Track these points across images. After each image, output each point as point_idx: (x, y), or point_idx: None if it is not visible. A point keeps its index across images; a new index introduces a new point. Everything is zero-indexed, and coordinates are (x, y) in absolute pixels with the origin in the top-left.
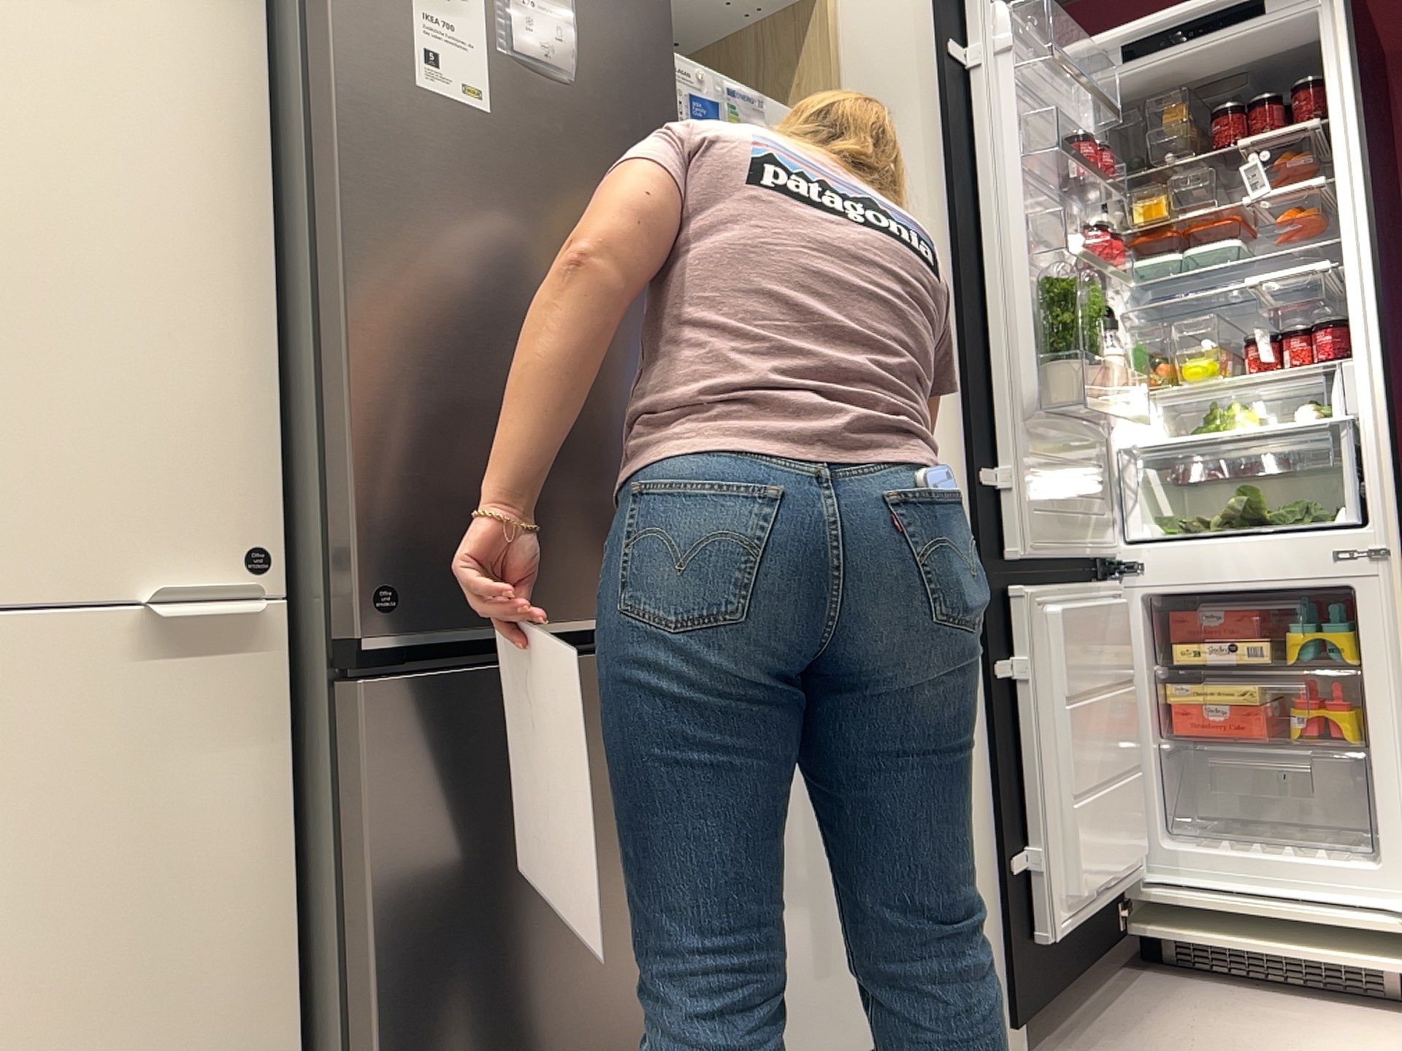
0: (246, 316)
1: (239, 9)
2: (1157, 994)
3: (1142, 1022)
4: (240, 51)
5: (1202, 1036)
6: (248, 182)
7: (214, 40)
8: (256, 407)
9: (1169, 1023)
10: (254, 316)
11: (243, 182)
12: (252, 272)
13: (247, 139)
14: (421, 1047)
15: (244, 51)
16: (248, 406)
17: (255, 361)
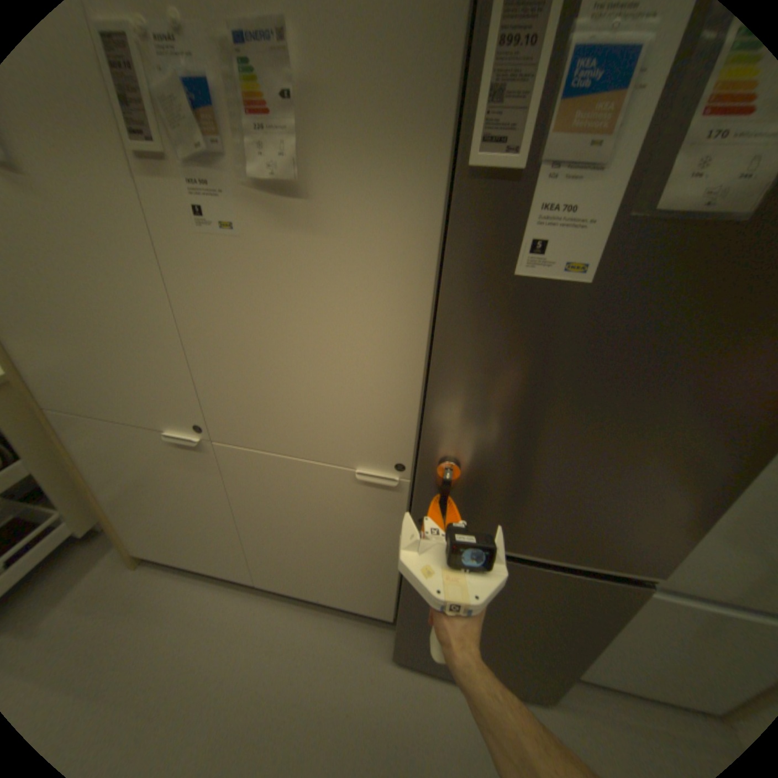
0: (409, 377)
1: (429, 197)
2: None
3: None
4: (426, 229)
5: None
6: (420, 312)
7: (410, 227)
8: (409, 414)
9: None
10: (413, 378)
11: (417, 312)
12: (415, 358)
13: (423, 287)
14: (417, 615)
15: (429, 229)
16: (406, 414)
17: (411, 397)
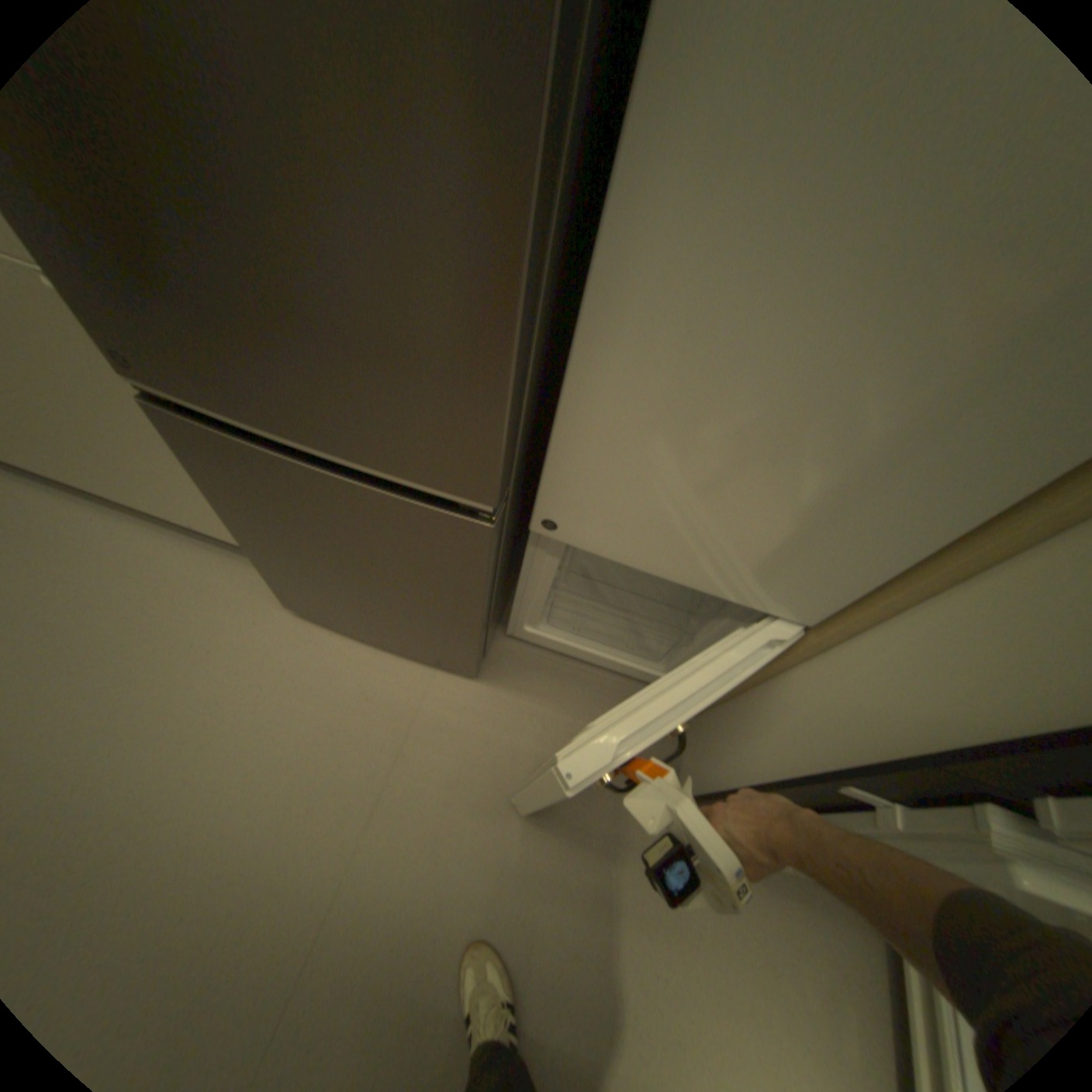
0: None
1: None
2: (836, 907)
3: (778, 893)
4: None
5: (775, 947)
6: None
7: None
8: None
9: (785, 918)
10: None
11: None
12: None
13: None
14: (256, 543)
15: None
16: None
17: None
